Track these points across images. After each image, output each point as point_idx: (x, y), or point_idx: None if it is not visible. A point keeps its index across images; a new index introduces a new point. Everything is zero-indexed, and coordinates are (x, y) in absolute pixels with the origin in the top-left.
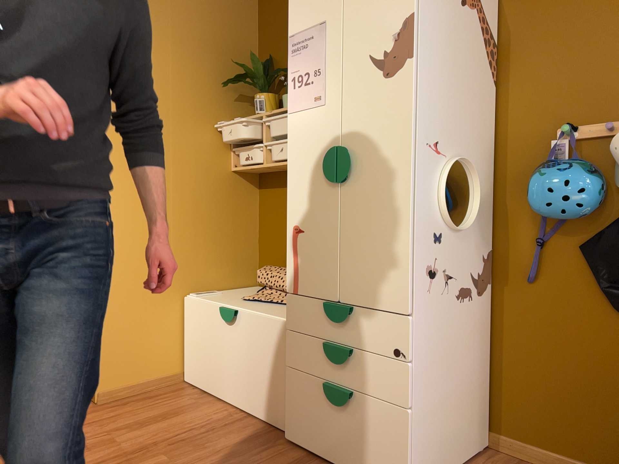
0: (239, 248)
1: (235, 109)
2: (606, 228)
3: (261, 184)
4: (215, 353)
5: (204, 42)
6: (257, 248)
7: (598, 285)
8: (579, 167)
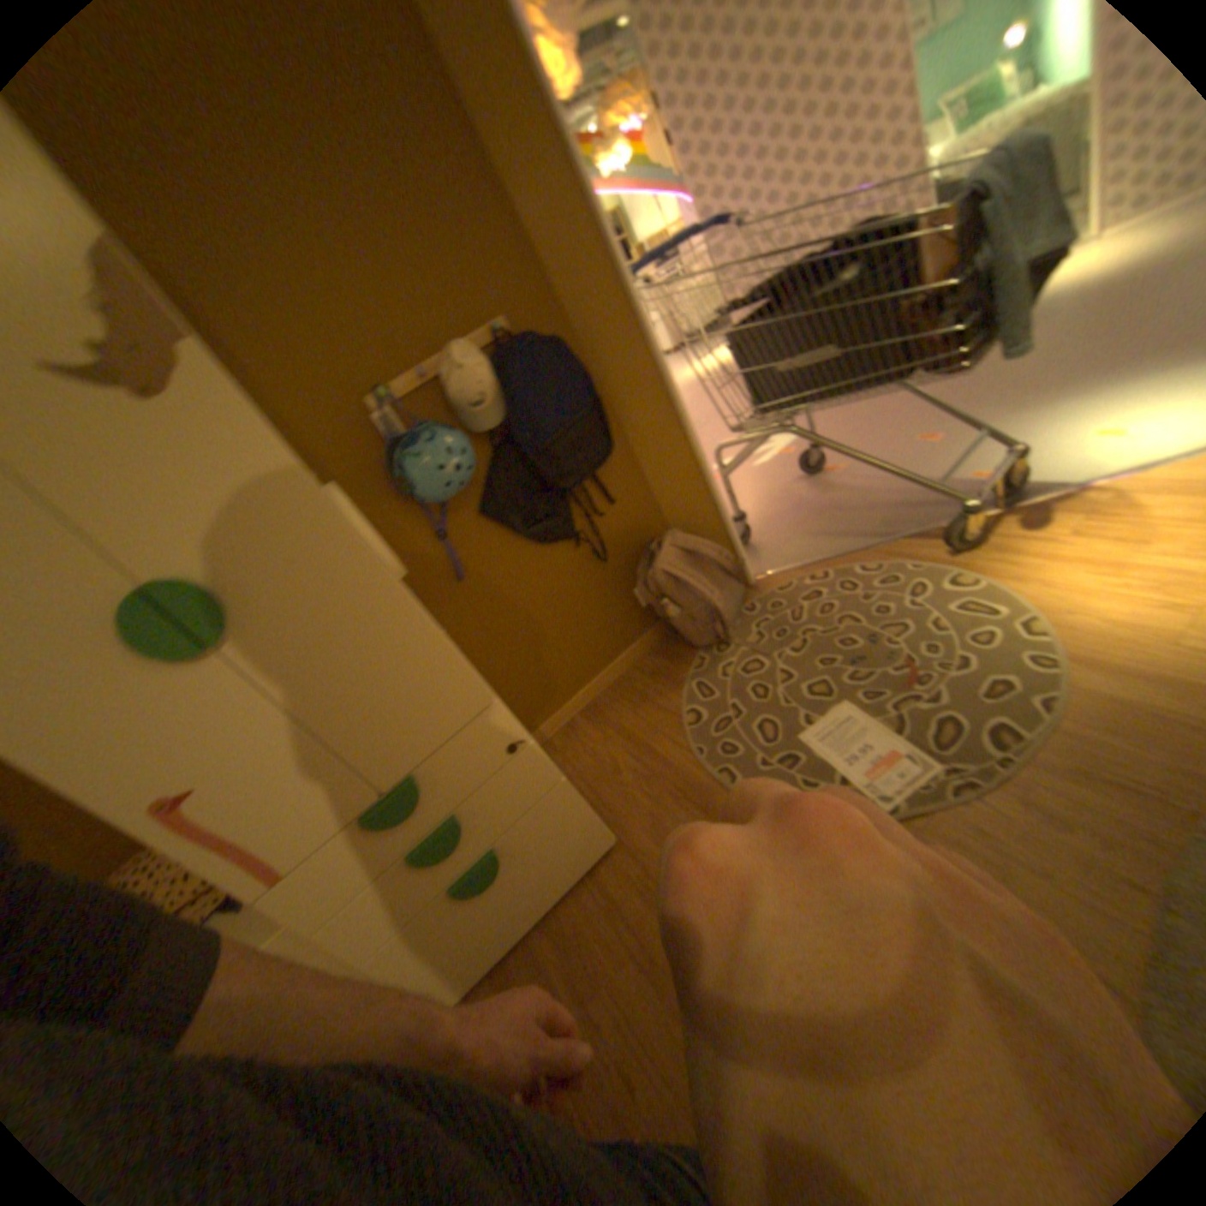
0: None
1: None
2: (491, 478)
3: None
4: None
5: None
6: None
7: (522, 533)
8: (441, 428)
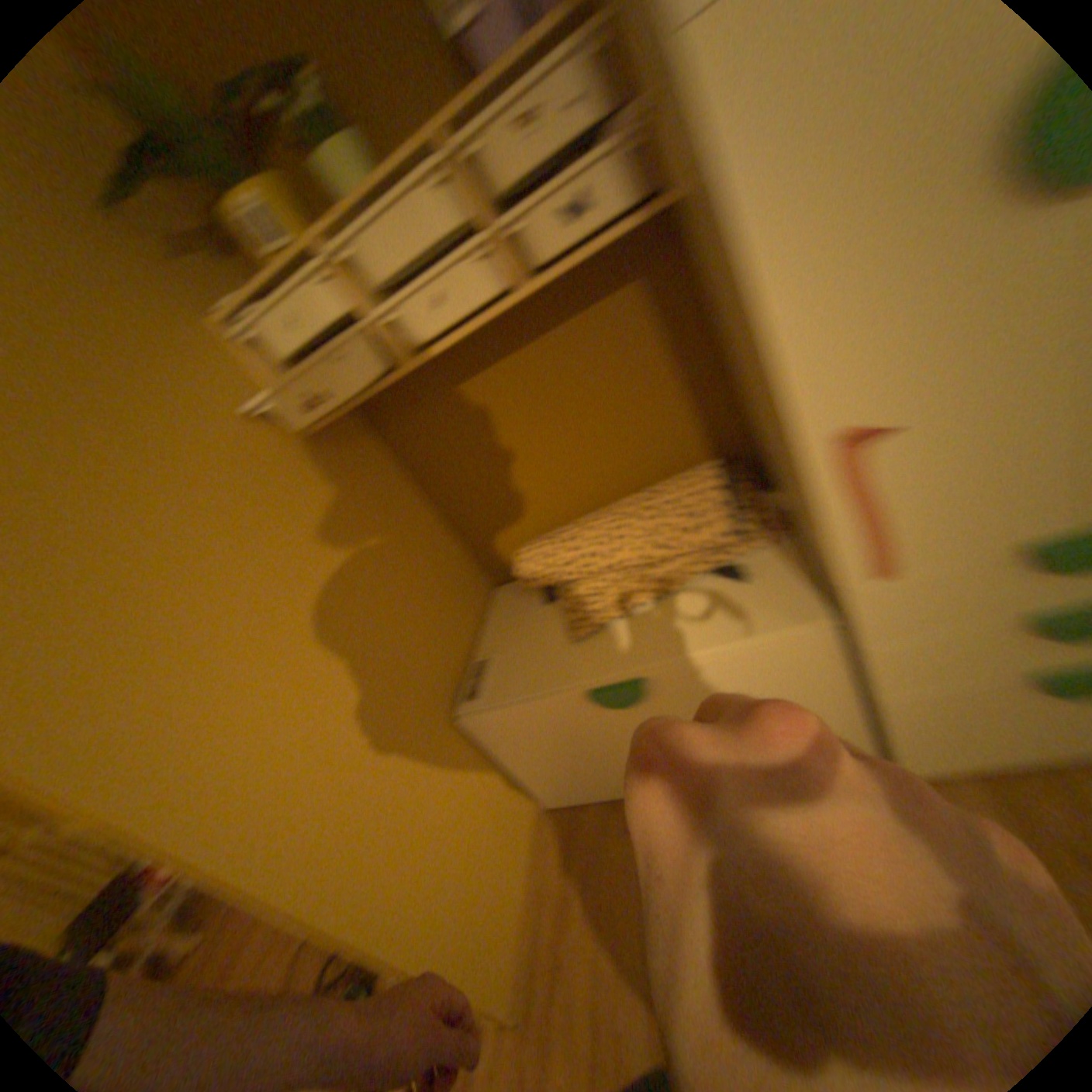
0: (440, 559)
1: (194, 281)
2: None
3: (381, 422)
4: (611, 752)
5: None
6: (454, 534)
7: None
8: None
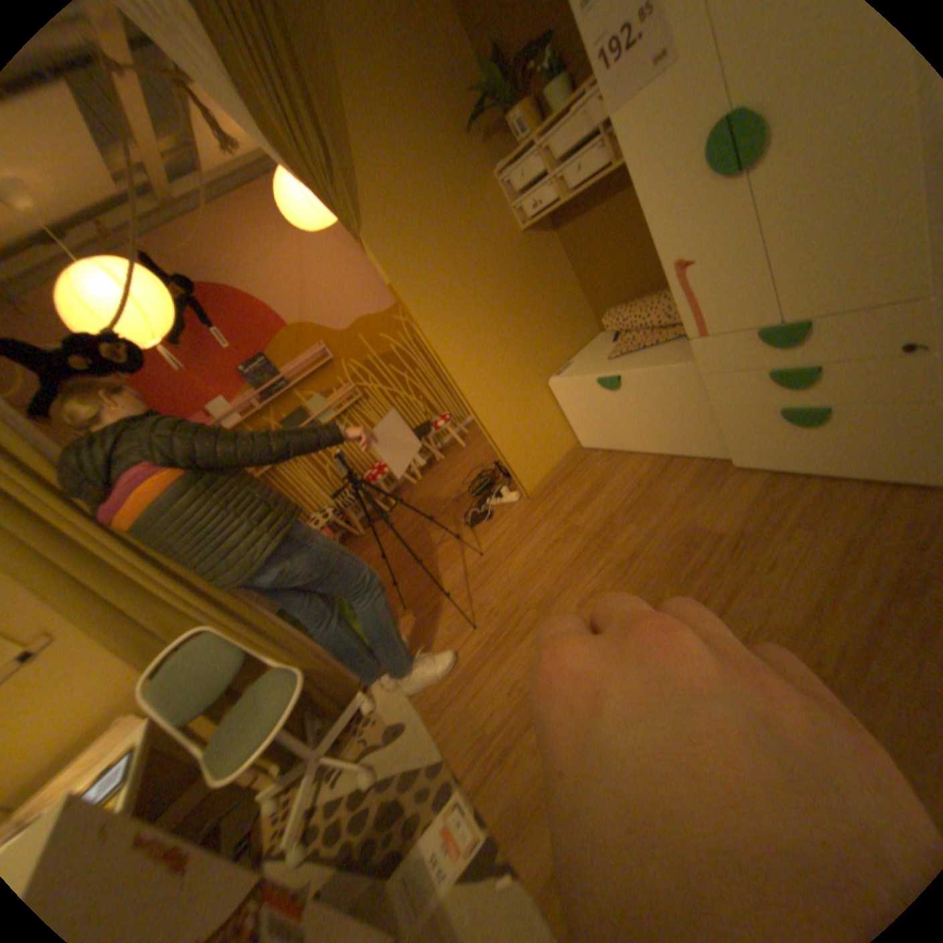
0: (568, 305)
1: (489, 151)
2: None
3: (558, 222)
4: (608, 416)
5: (416, 86)
6: (584, 293)
7: None
8: None
